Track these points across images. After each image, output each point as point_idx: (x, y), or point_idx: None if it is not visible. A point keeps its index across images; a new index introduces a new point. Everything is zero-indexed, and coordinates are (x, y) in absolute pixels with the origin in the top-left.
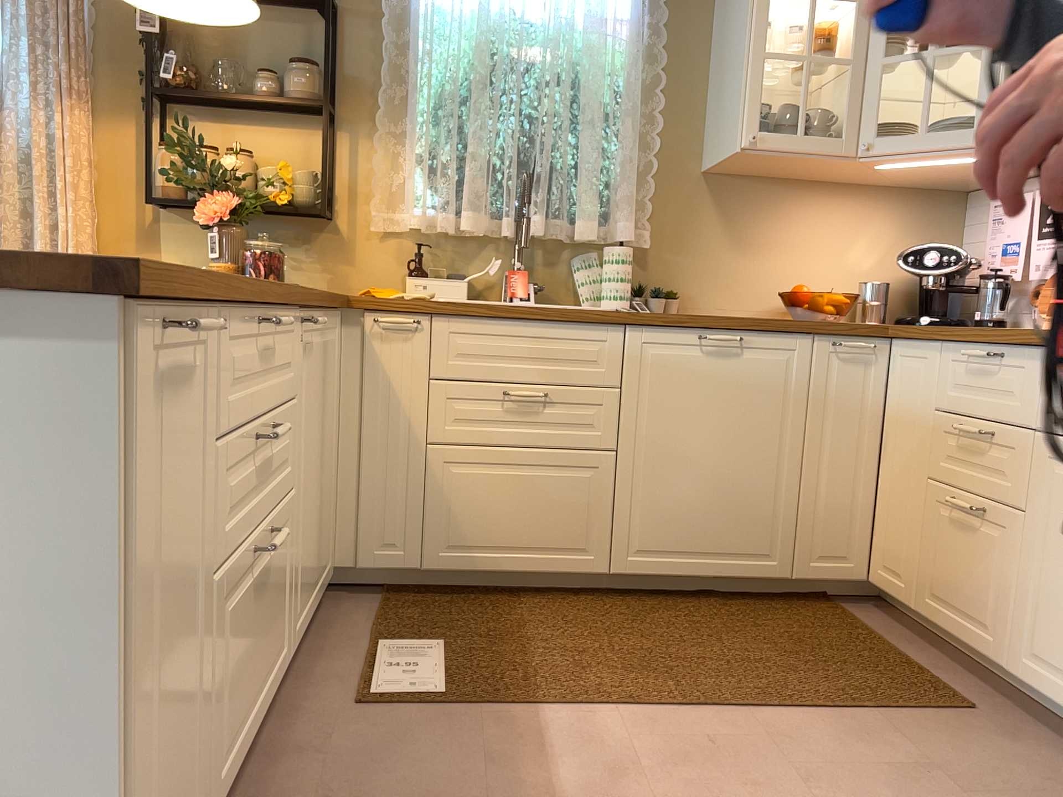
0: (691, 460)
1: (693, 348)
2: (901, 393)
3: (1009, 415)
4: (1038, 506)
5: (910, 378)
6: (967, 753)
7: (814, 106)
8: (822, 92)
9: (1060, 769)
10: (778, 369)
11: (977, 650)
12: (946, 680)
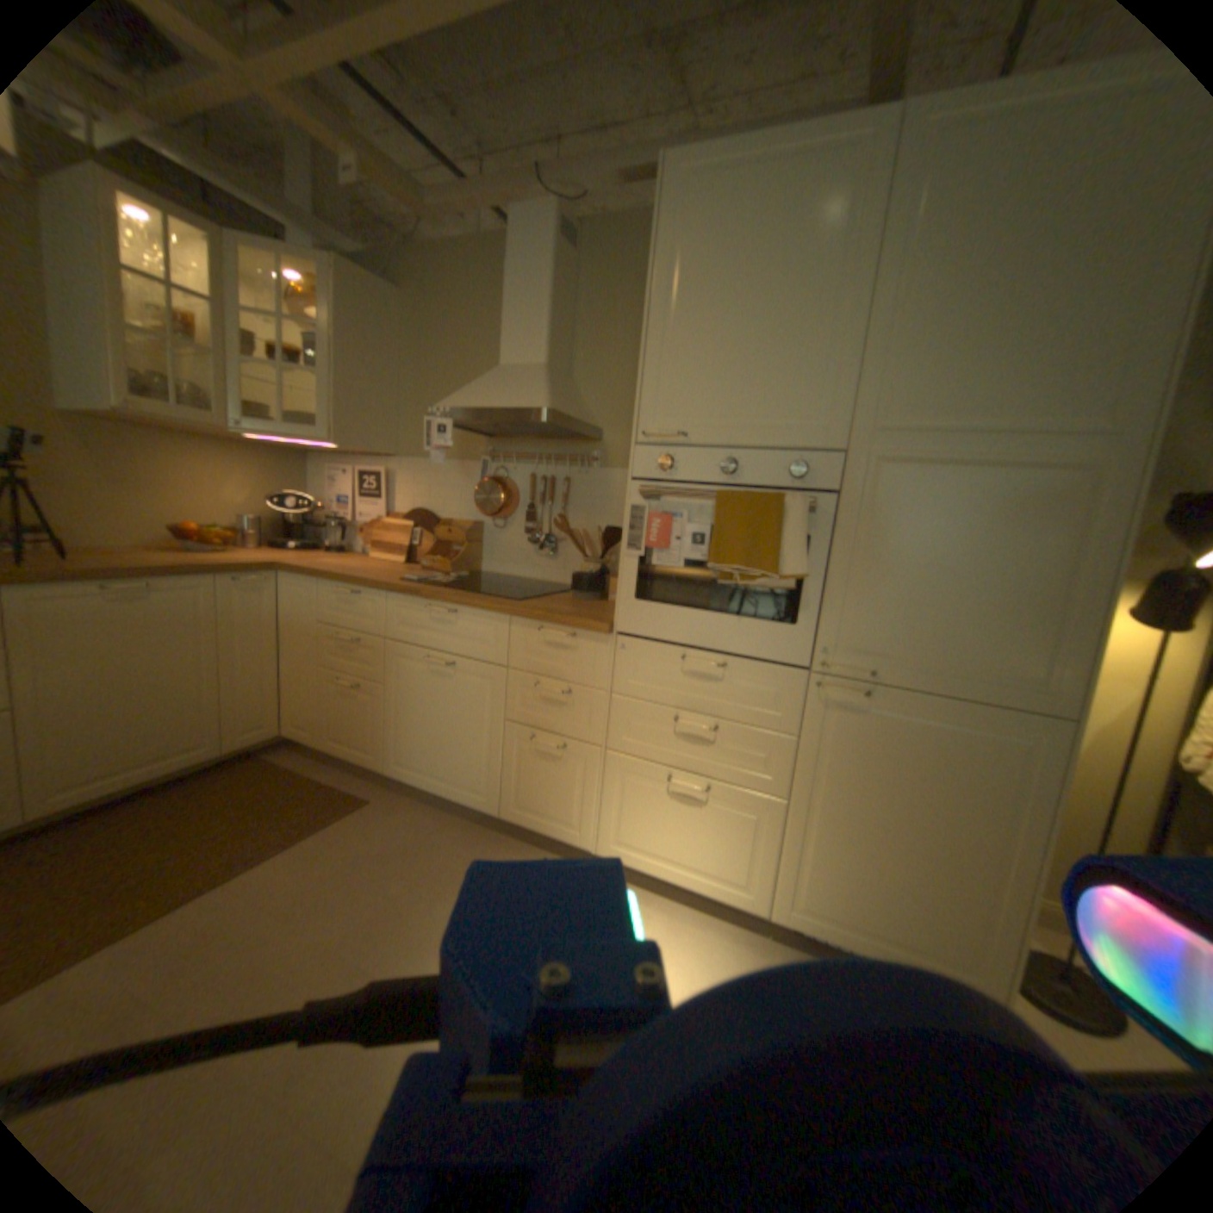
0: (105, 698)
1: (90, 601)
2: (286, 610)
3: (365, 630)
4: (388, 681)
5: (292, 601)
6: (370, 836)
7: (171, 371)
8: (177, 362)
9: (416, 820)
10: (183, 607)
11: (360, 767)
12: (344, 790)
